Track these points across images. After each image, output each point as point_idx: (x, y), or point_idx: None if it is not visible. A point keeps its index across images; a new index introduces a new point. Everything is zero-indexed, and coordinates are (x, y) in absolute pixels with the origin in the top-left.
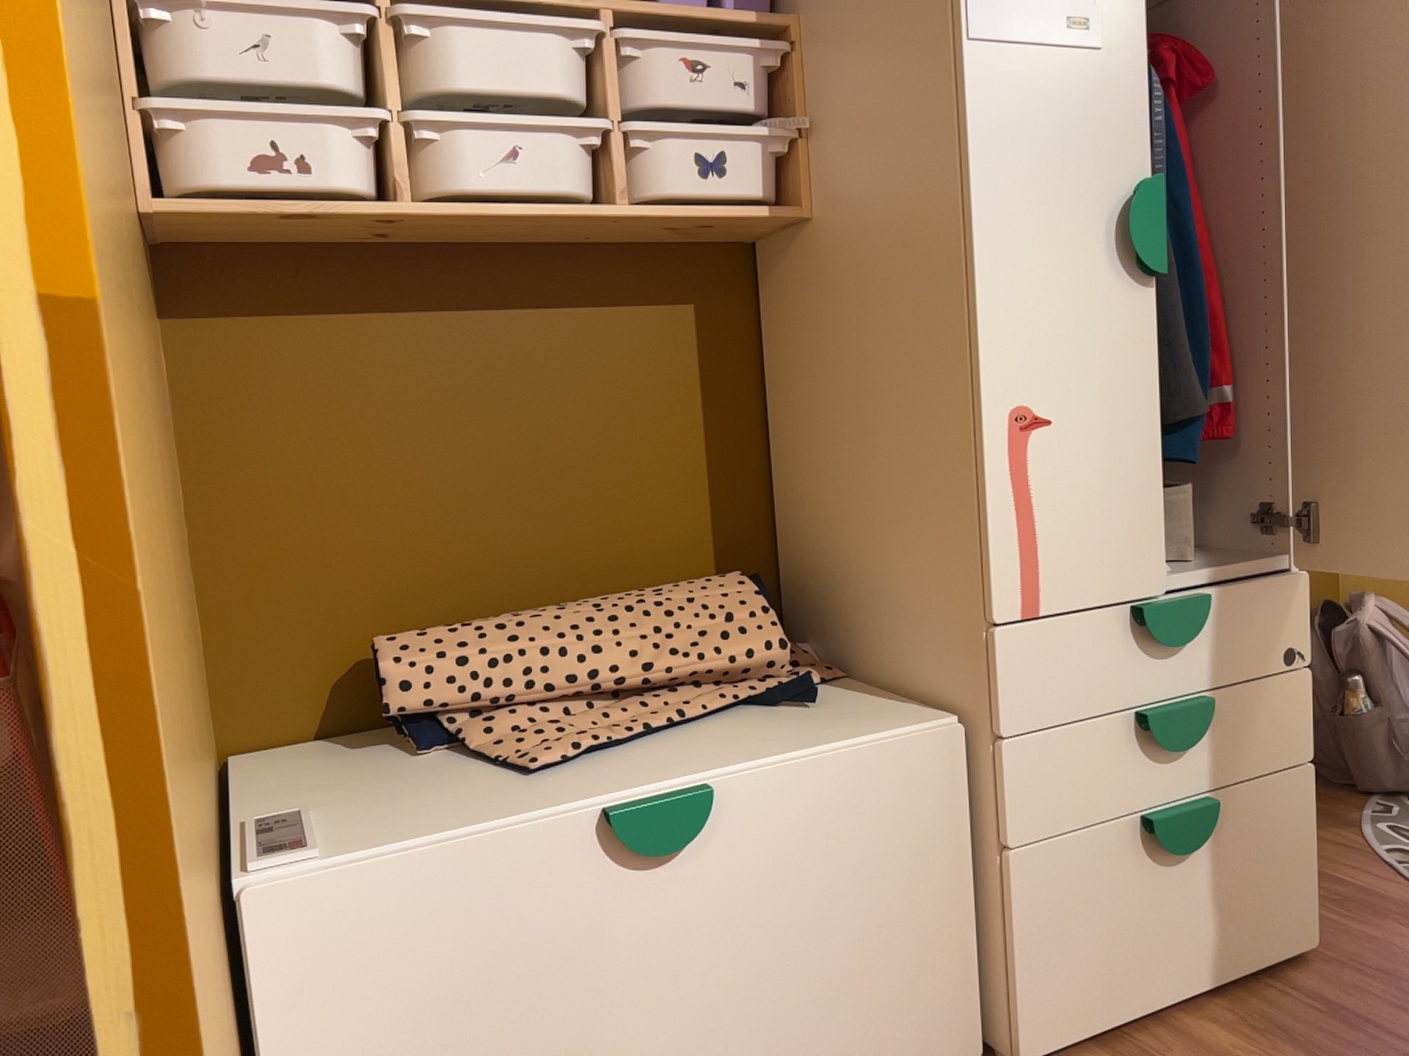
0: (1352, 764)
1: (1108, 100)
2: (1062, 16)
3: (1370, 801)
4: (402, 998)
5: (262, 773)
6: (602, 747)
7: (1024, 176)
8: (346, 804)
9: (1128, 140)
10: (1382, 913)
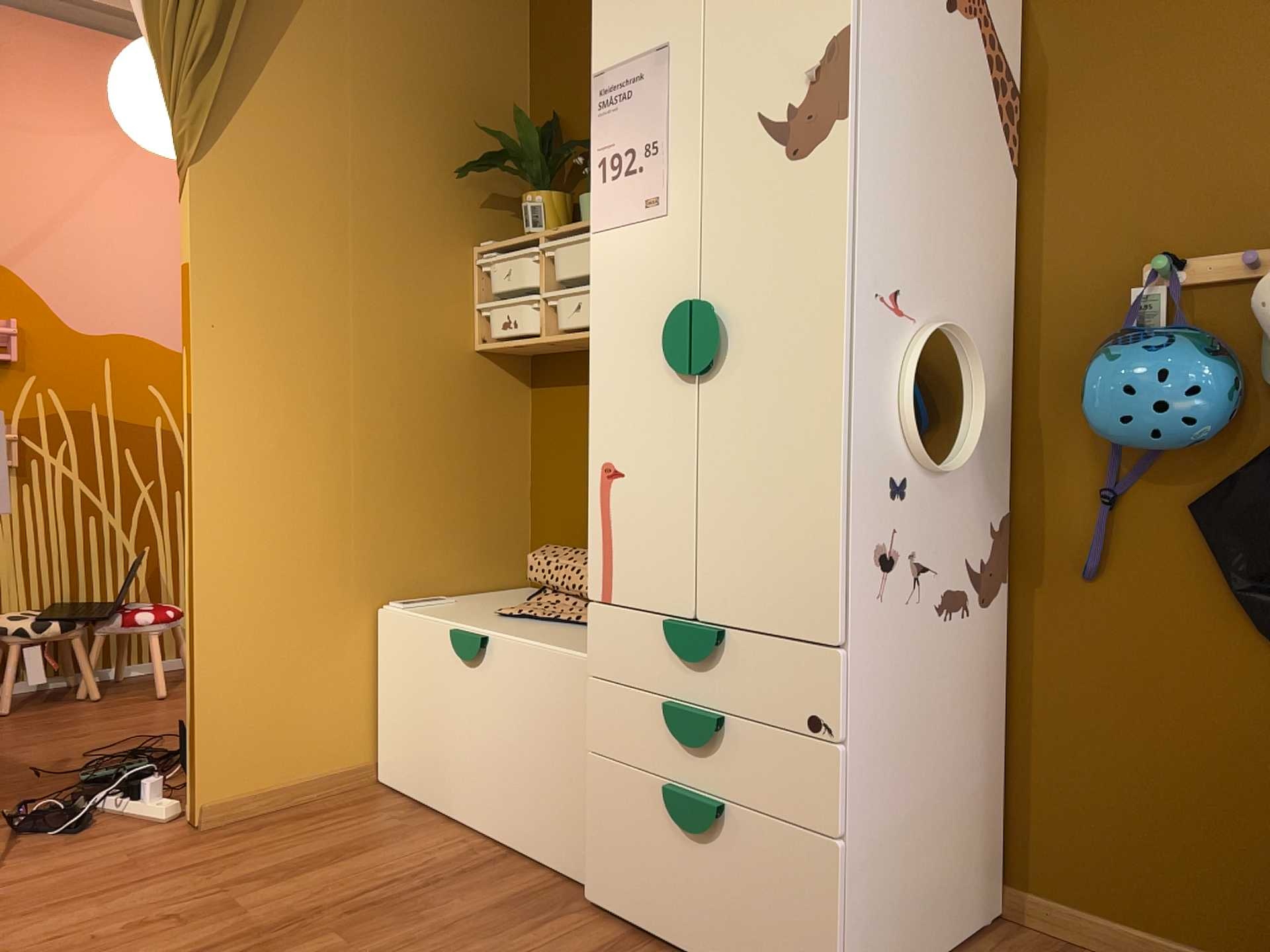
0: None
1: (670, 248)
2: (642, 199)
3: None
4: (404, 672)
5: (503, 592)
6: (531, 616)
7: (616, 310)
8: (462, 603)
9: (682, 273)
10: None
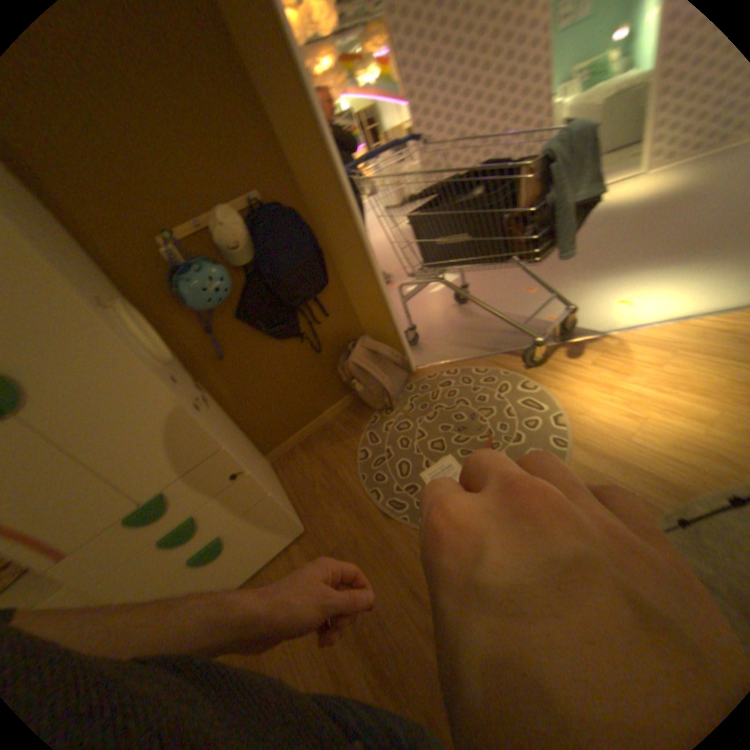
0: (368, 403)
1: None
2: None
3: (369, 420)
4: None
5: None
6: None
7: None
8: None
9: None
10: (337, 498)
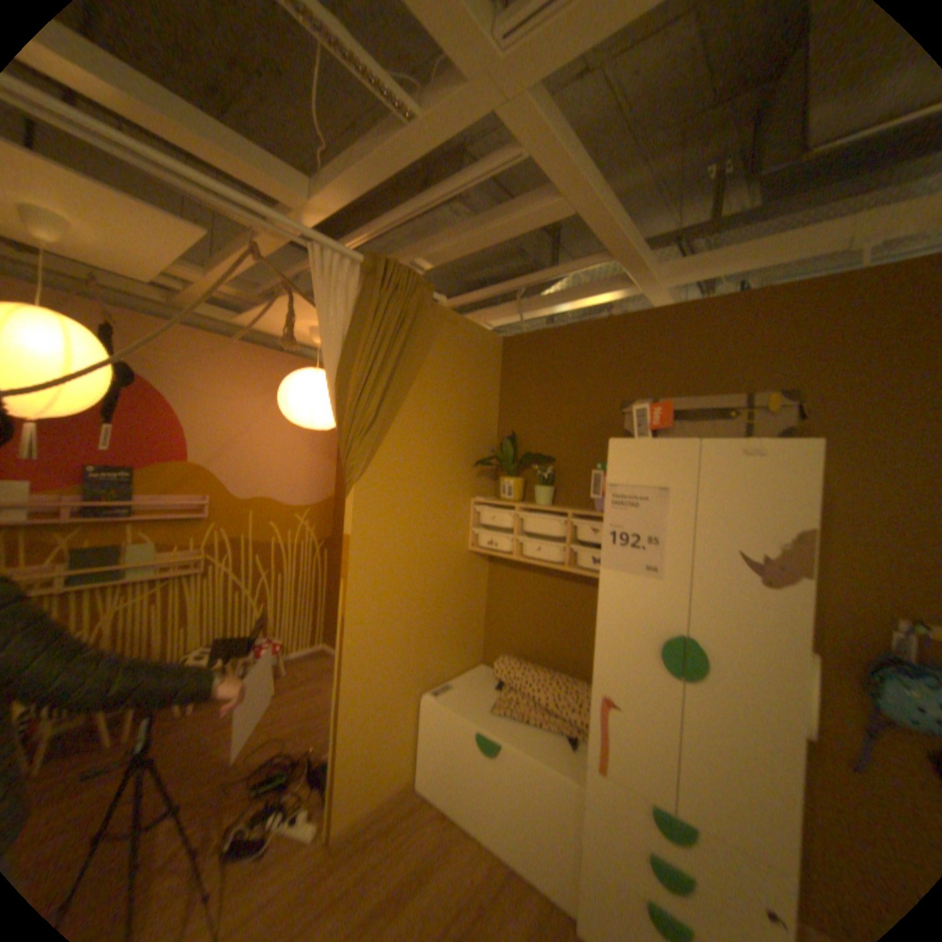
0: None
1: (664, 599)
2: (643, 565)
3: None
4: (439, 739)
5: (475, 672)
6: (512, 717)
7: (619, 617)
8: (463, 691)
9: (674, 617)
10: None
